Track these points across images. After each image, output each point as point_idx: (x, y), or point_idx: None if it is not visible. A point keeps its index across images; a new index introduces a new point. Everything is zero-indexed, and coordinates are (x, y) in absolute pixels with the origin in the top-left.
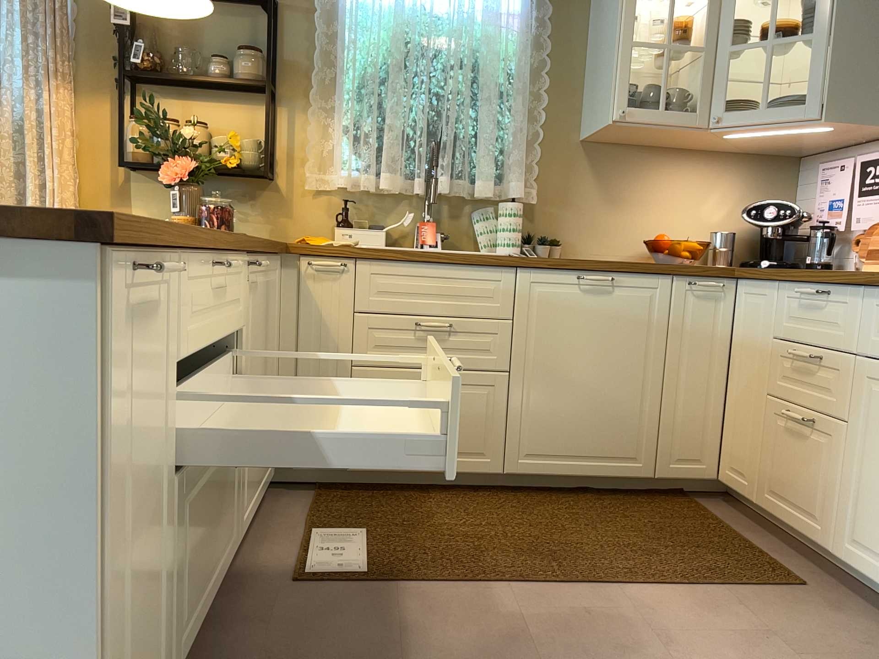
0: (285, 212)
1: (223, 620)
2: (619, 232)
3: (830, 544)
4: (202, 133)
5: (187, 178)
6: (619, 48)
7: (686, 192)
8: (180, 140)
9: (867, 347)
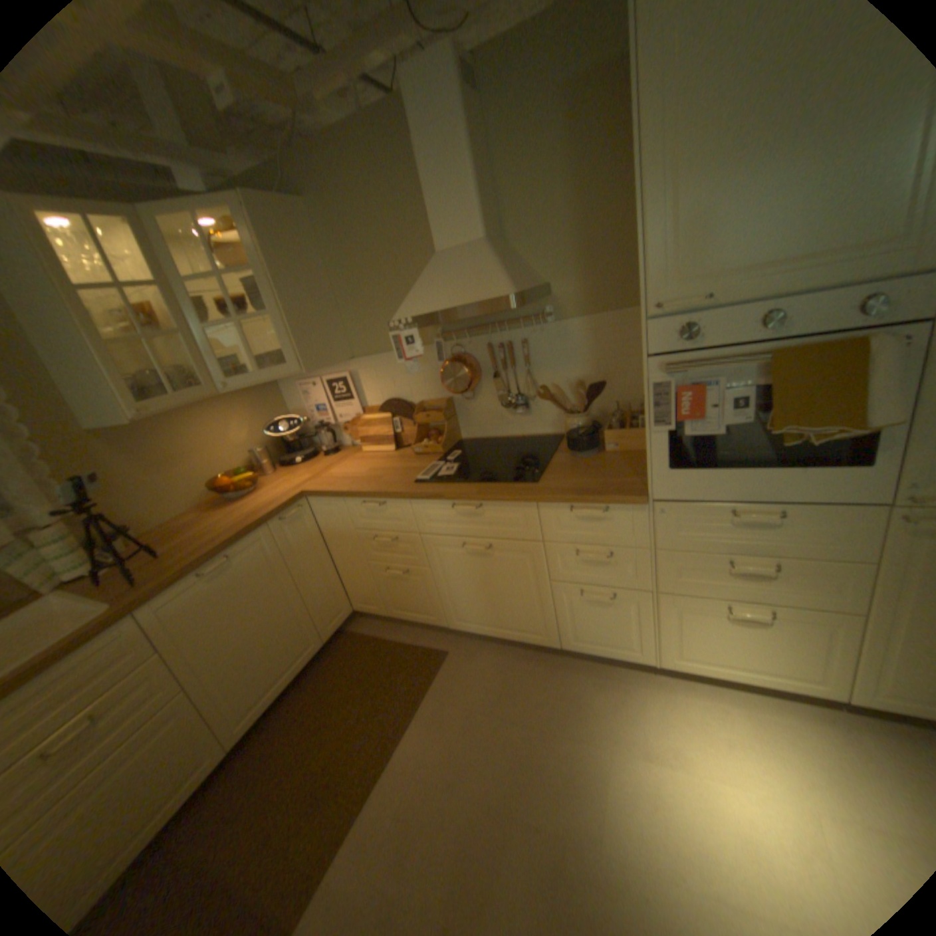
0: None
1: None
2: (174, 488)
3: (444, 624)
4: None
5: None
6: (88, 351)
7: (210, 432)
8: None
9: (424, 529)
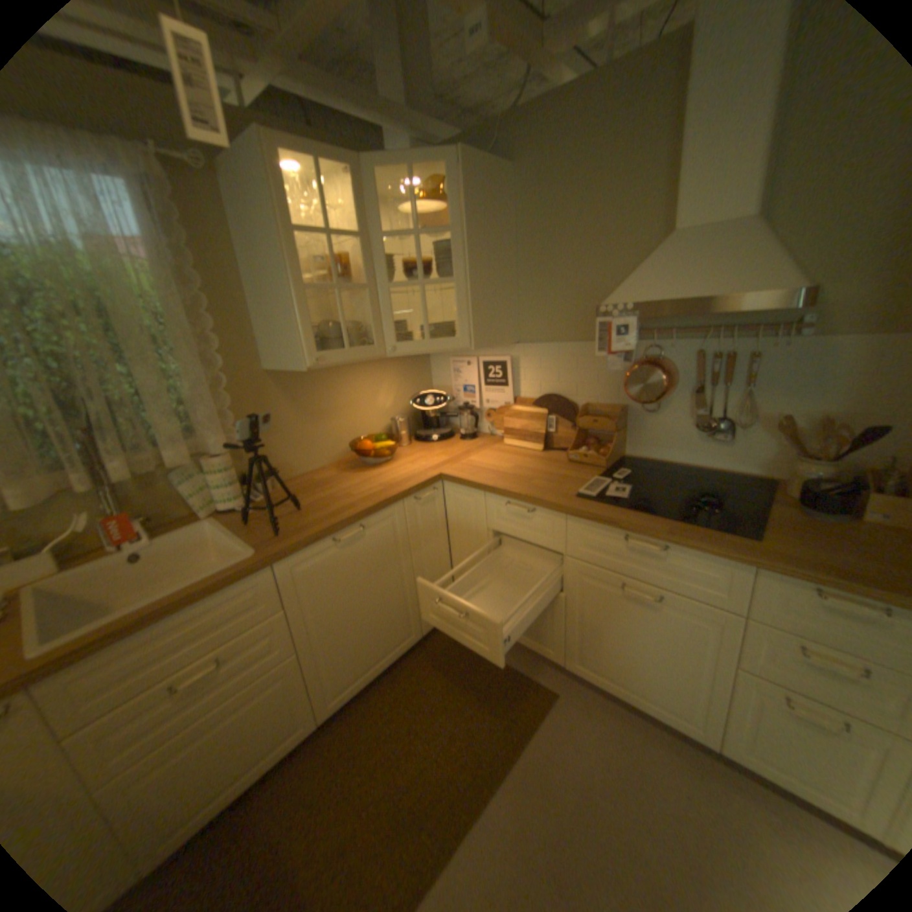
0: None
1: None
2: (322, 441)
3: (562, 661)
4: None
5: None
6: (292, 293)
7: (364, 392)
8: None
9: (574, 552)
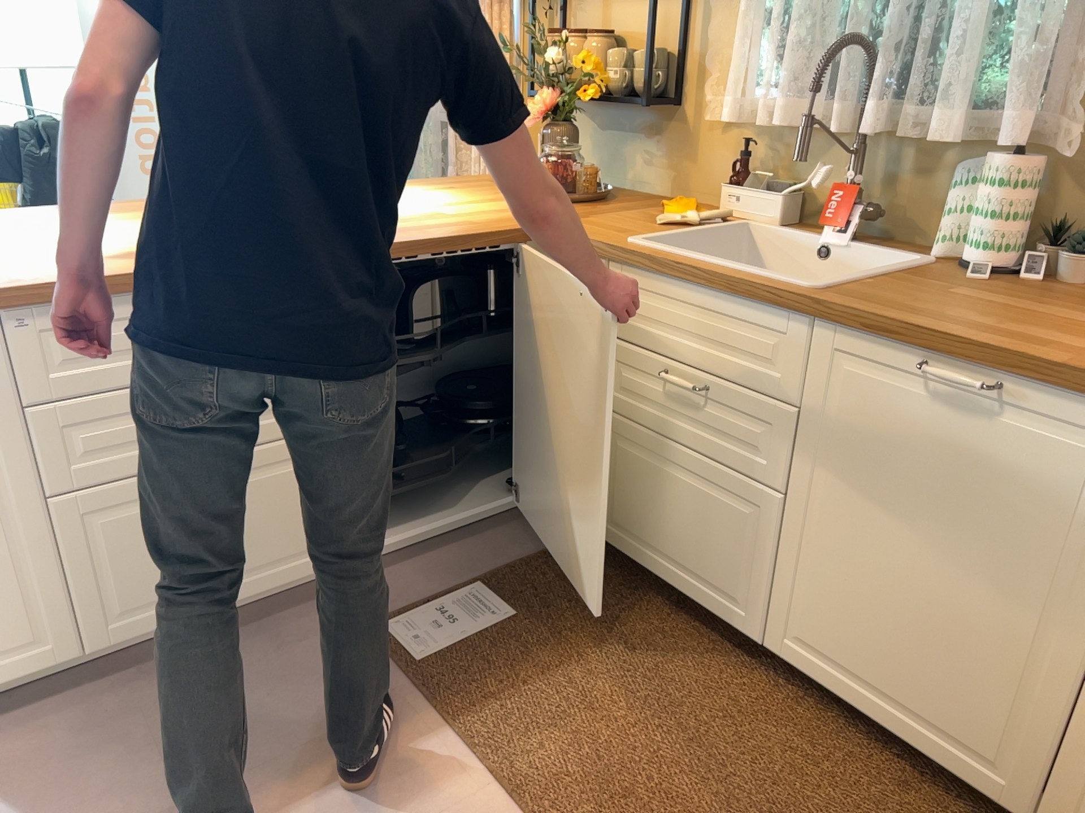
0: (686, 154)
1: (274, 625)
2: None
3: None
4: (593, 49)
5: (548, 116)
6: None
7: None
8: (543, 67)
9: None
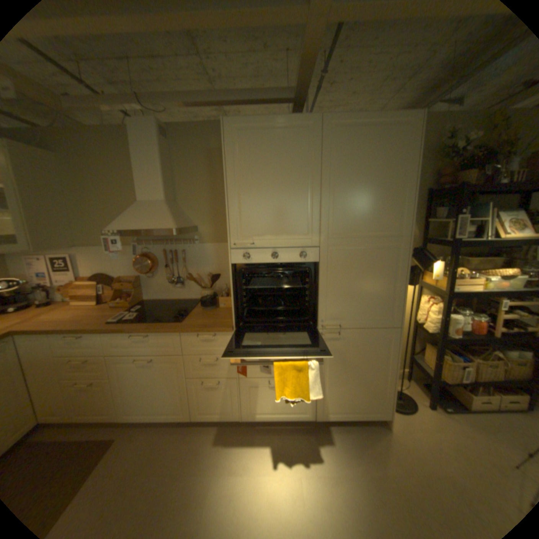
0: None
1: None
2: None
3: (114, 420)
4: None
5: None
6: None
7: None
8: None
9: (107, 353)
